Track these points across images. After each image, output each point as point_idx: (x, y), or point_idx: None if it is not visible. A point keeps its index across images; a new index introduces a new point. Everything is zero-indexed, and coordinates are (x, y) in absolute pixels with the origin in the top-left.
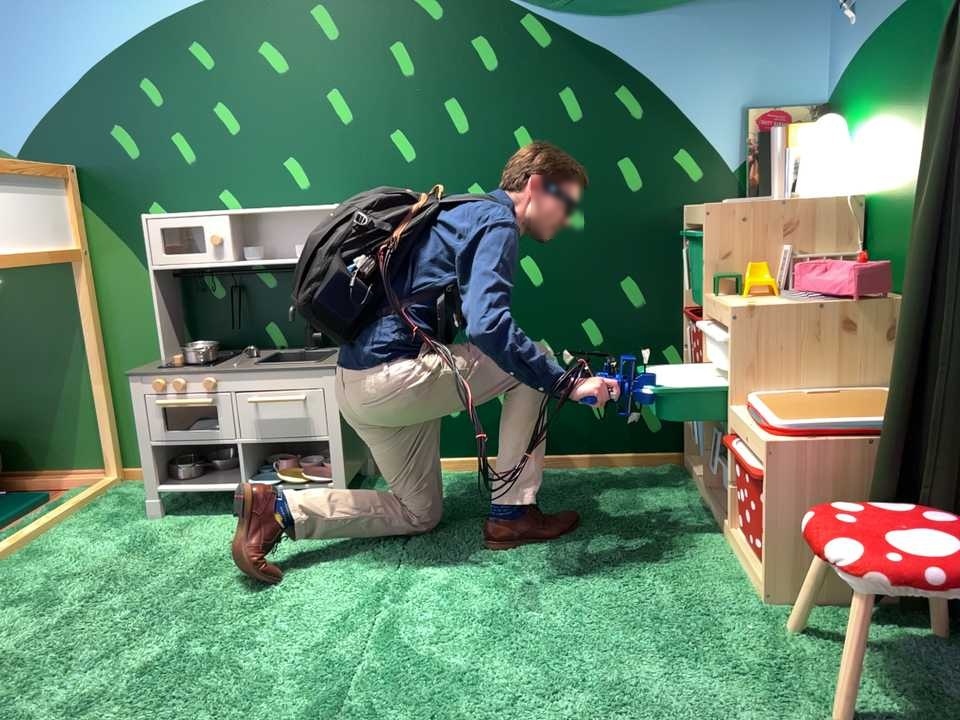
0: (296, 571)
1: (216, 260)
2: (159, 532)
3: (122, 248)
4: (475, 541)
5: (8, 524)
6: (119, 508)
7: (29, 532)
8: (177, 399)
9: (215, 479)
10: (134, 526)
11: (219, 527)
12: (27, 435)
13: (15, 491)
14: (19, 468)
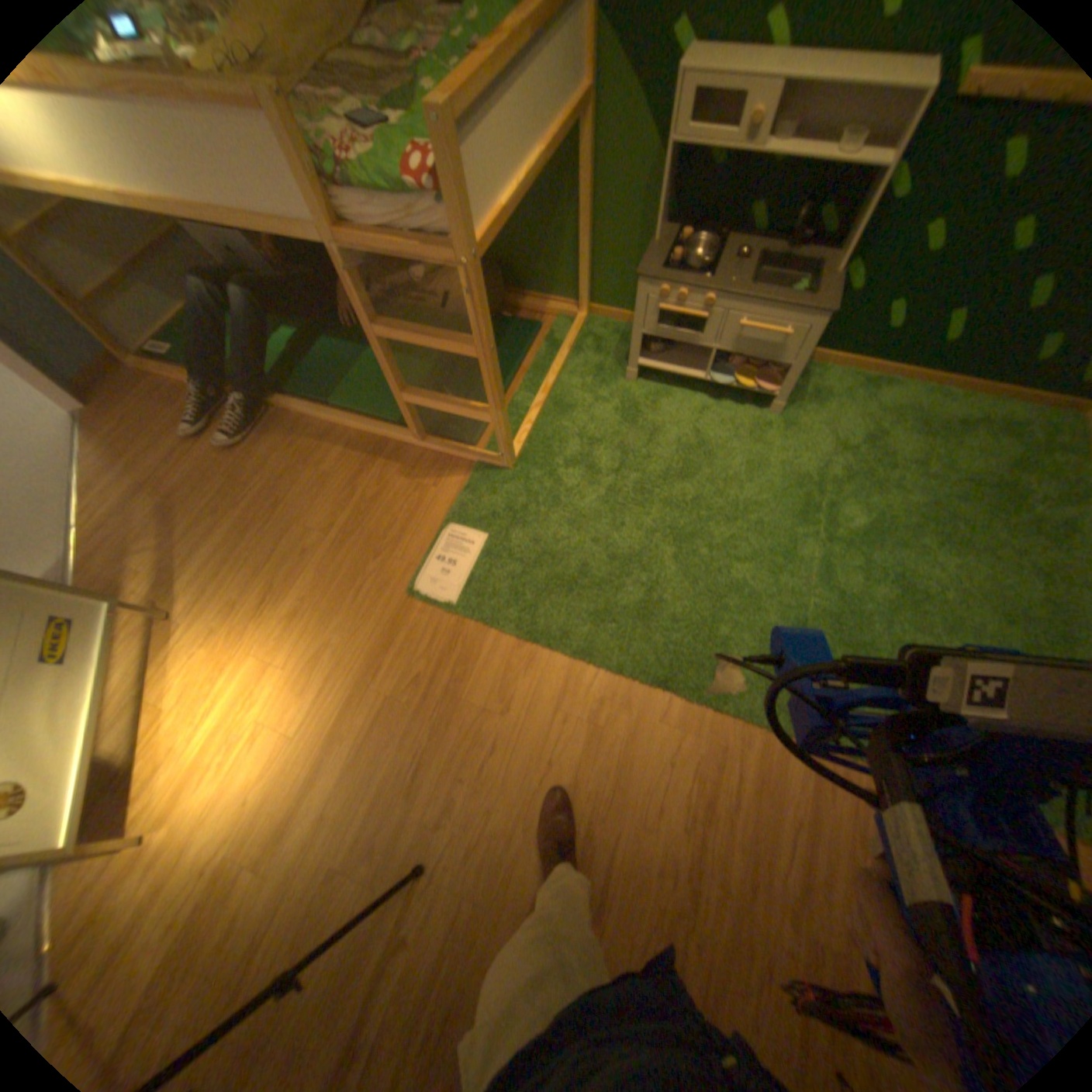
0: (749, 480)
1: (746, 145)
2: (638, 400)
3: (630, 85)
4: (883, 480)
5: (526, 359)
6: (598, 359)
7: (551, 383)
8: (676, 309)
9: (678, 359)
10: (617, 388)
11: (680, 405)
12: (518, 264)
13: (512, 310)
14: (511, 288)
